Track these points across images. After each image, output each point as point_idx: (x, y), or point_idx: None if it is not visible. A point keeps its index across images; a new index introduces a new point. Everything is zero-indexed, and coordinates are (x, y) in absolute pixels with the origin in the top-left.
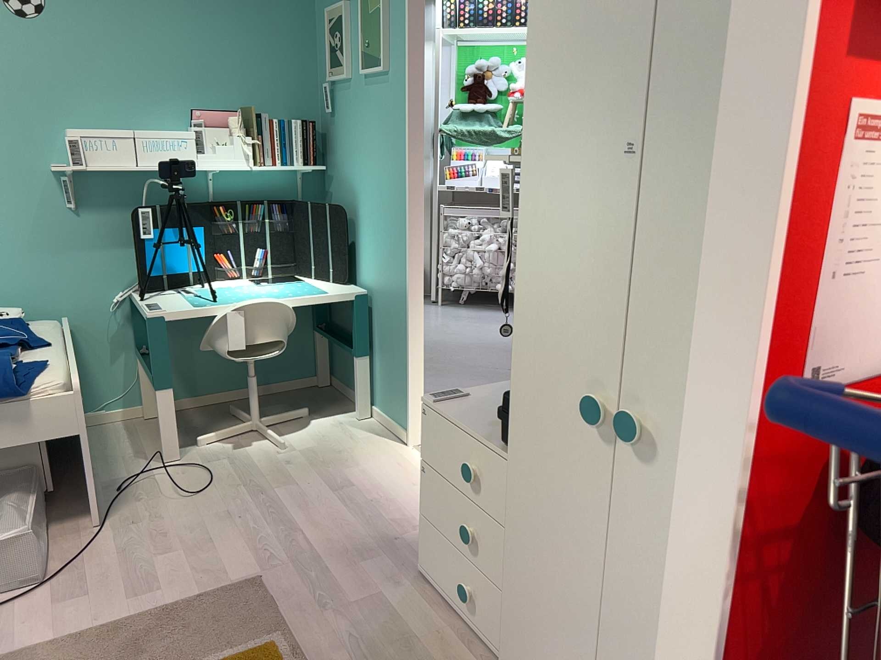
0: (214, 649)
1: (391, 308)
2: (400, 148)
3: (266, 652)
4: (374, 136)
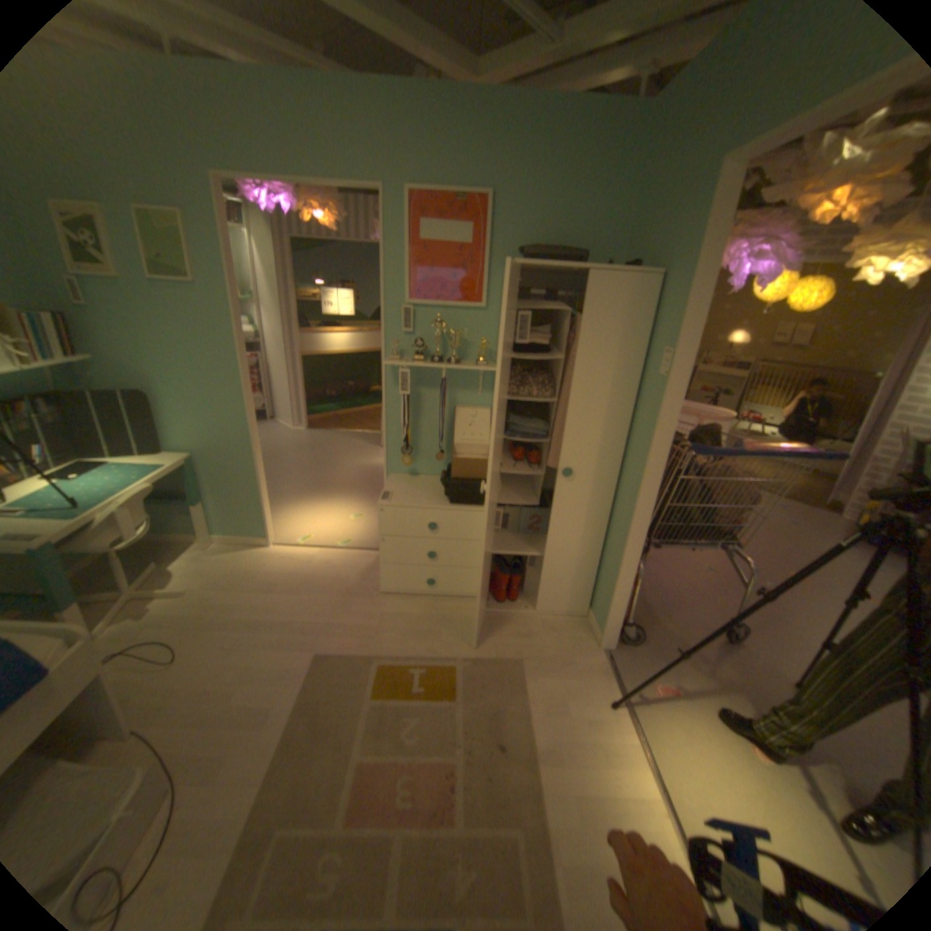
0: (360, 693)
1: (227, 462)
2: (224, 345)
3: (383, 671)
4: (176, 333)
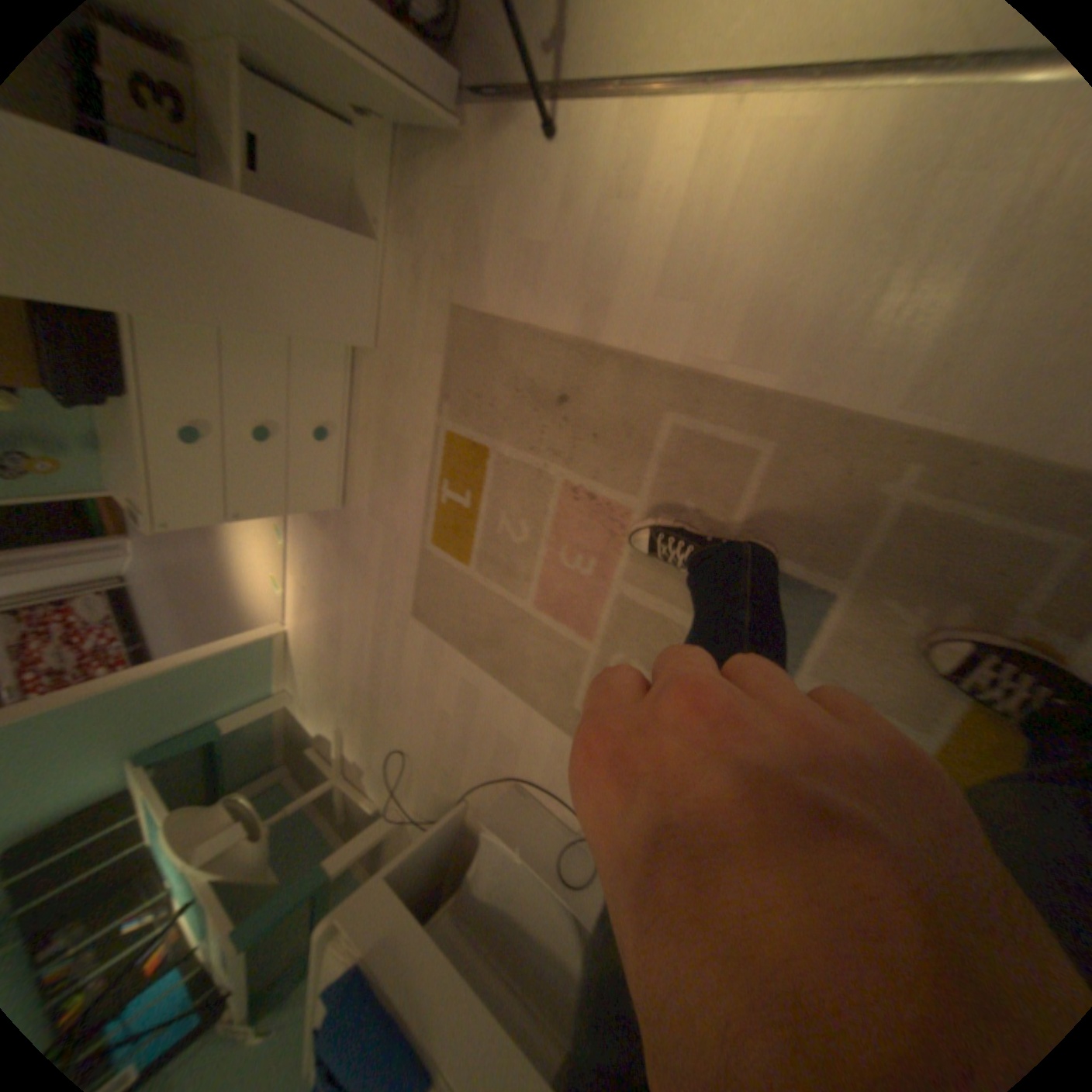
0: (459, 575)
1: (131, 713)
2: None
3: (438, 537)
4: None
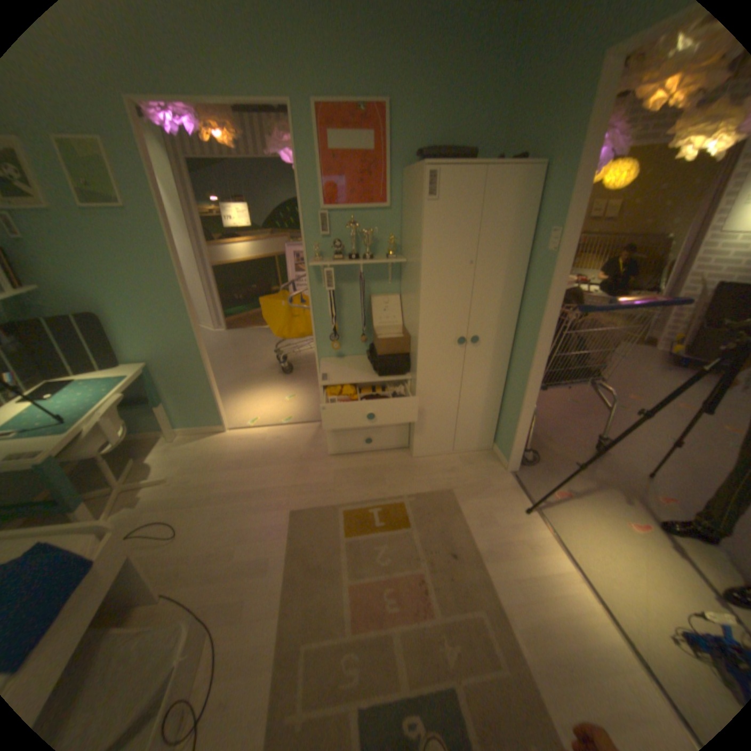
0: (335, 534)
1: (178, 366)
2: (162, 263)
3: (348, 515)
4: (115, 256)
